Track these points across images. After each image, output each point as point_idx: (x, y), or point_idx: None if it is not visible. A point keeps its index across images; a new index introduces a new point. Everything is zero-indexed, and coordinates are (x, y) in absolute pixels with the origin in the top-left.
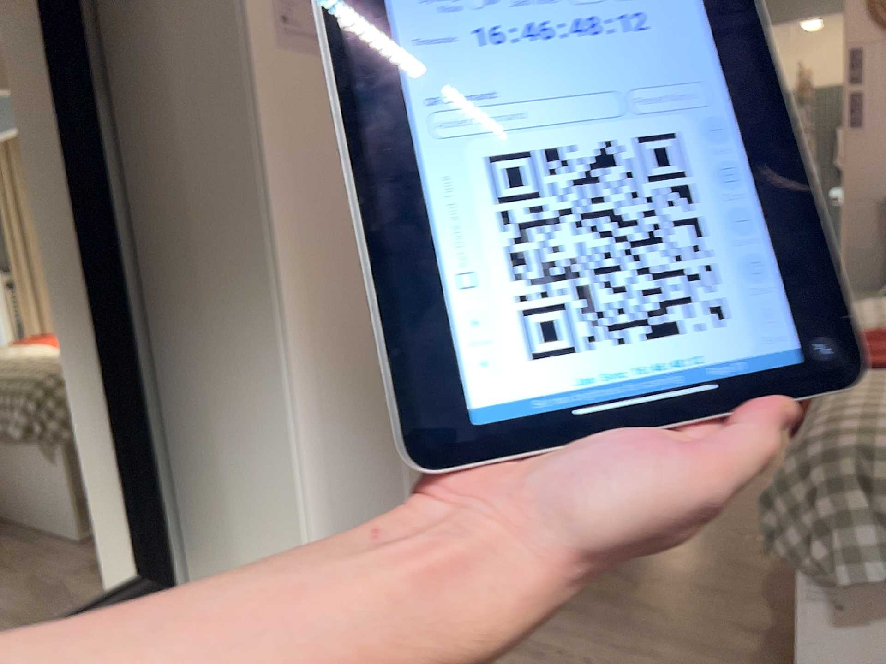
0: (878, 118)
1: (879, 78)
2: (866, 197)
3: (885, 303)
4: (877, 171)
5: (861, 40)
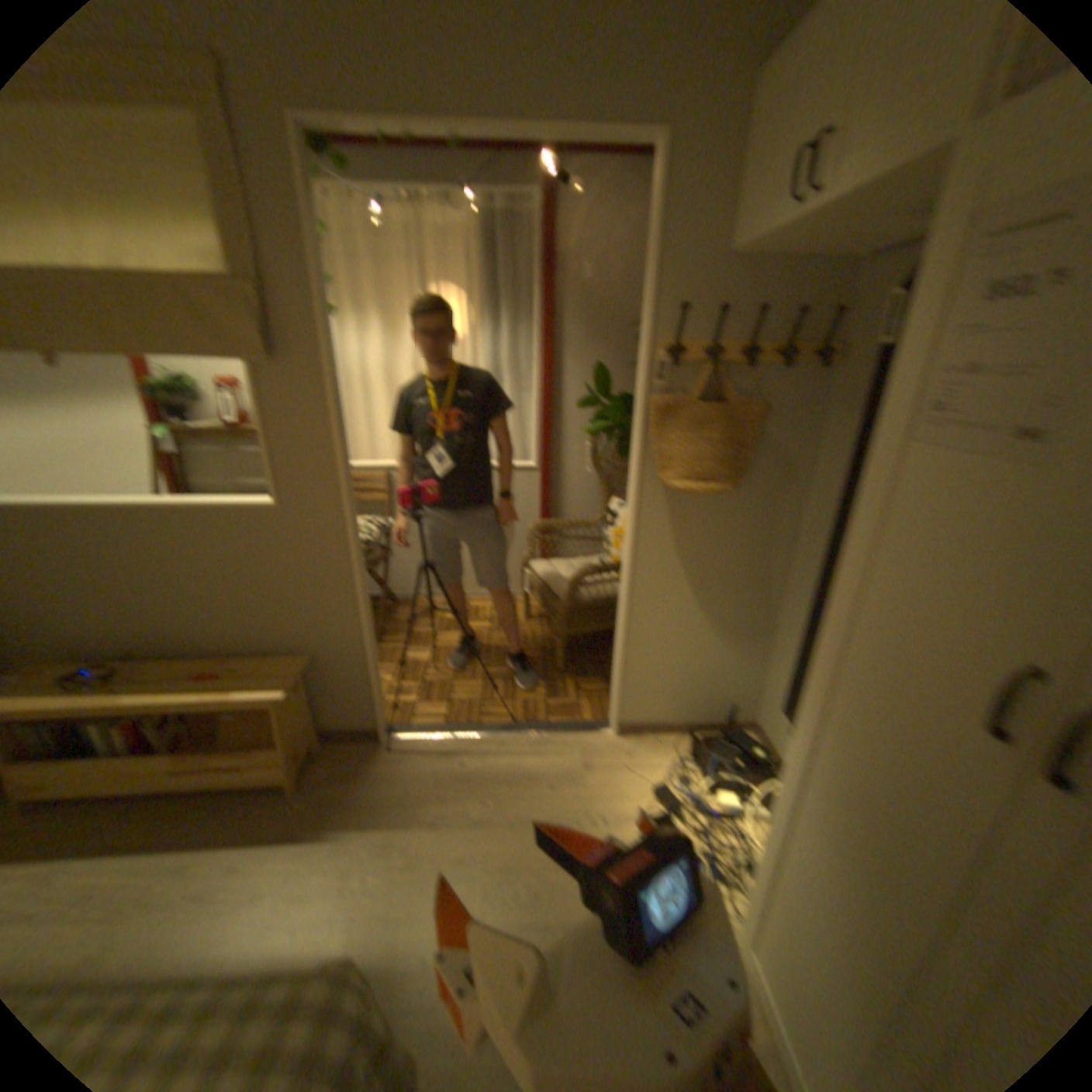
0: None
1: None
2: None
3: None
4: None
5: None
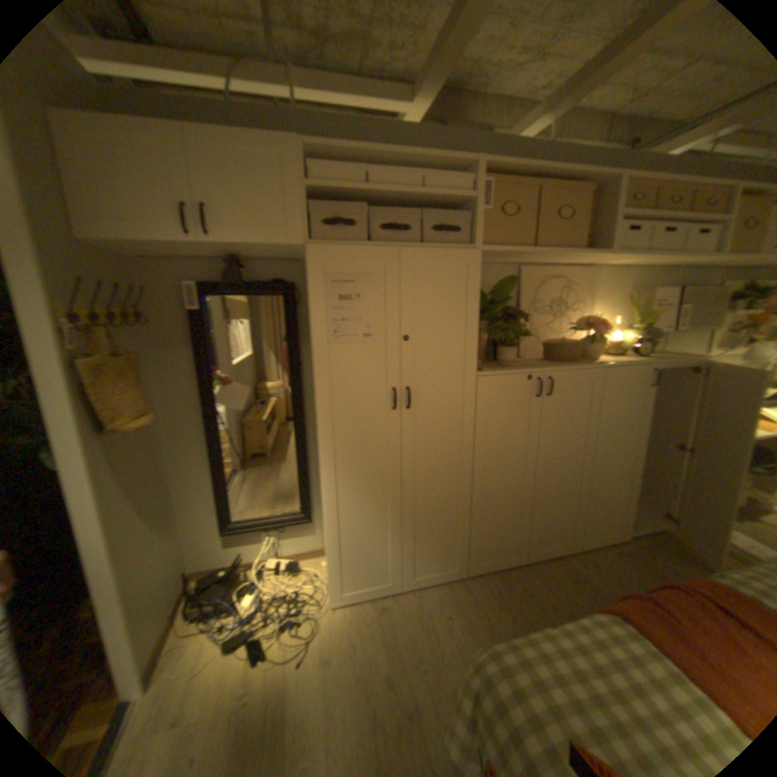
0: None
1: None
2: None
3: None
4: None
5: None
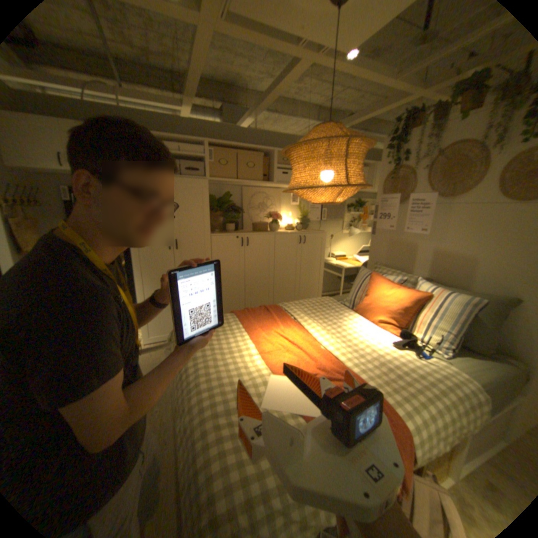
0: (380, 234)
1: (382, 219)
2: (373, 261)
3: (321, 300)
4: (377, 253)
5: (379, 203)
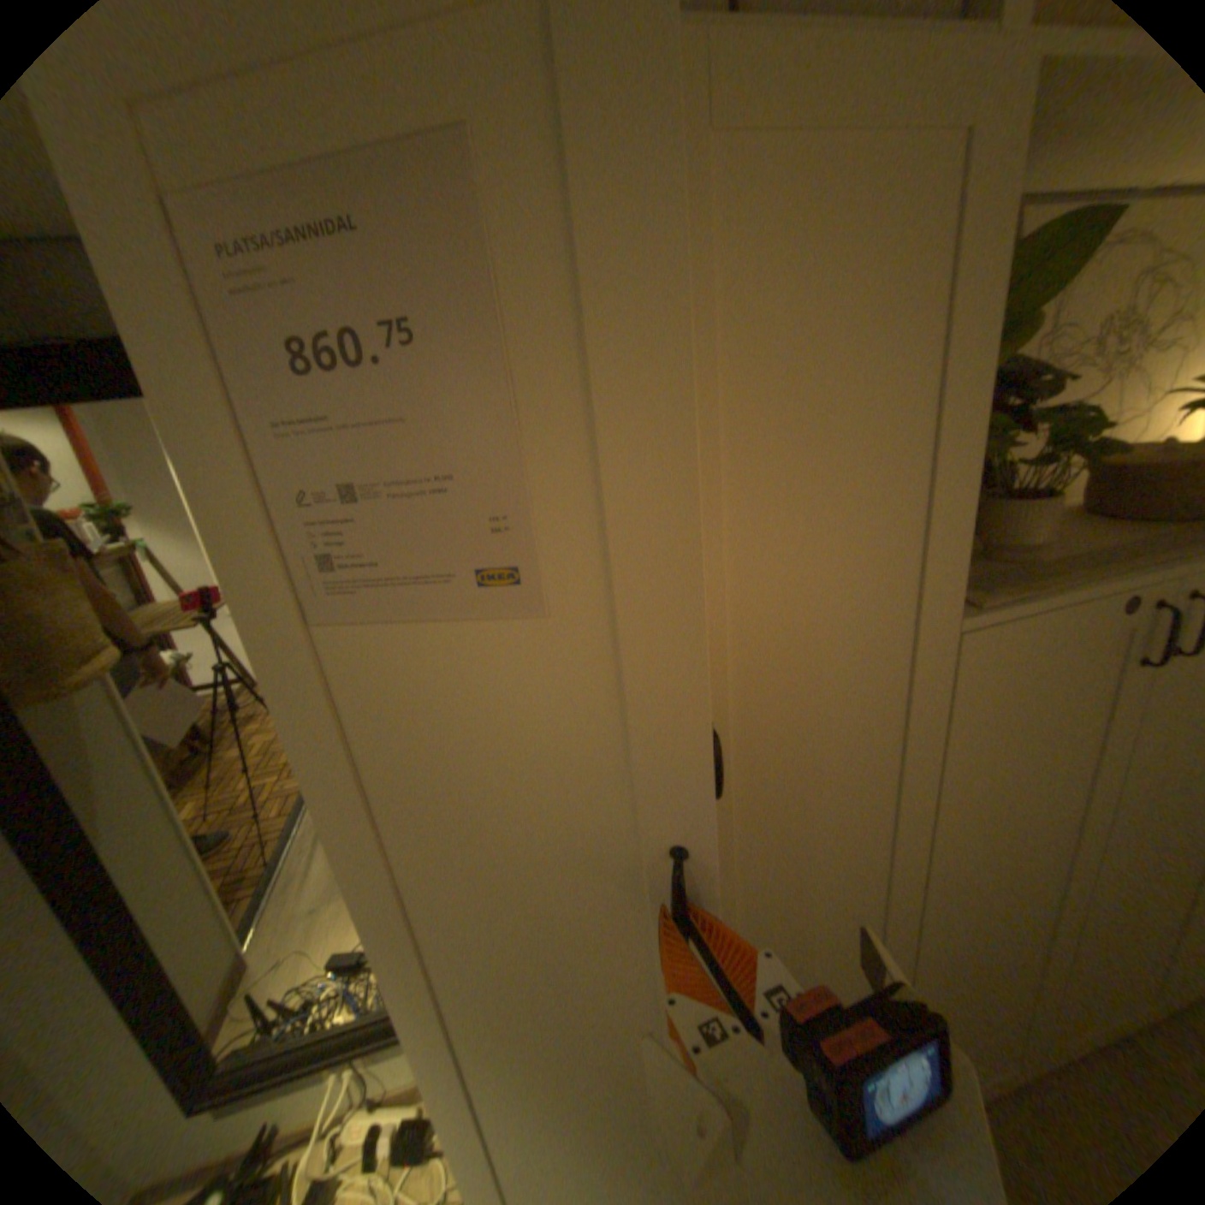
0: None
1: None
2: None
3: None
4: None
5: None
